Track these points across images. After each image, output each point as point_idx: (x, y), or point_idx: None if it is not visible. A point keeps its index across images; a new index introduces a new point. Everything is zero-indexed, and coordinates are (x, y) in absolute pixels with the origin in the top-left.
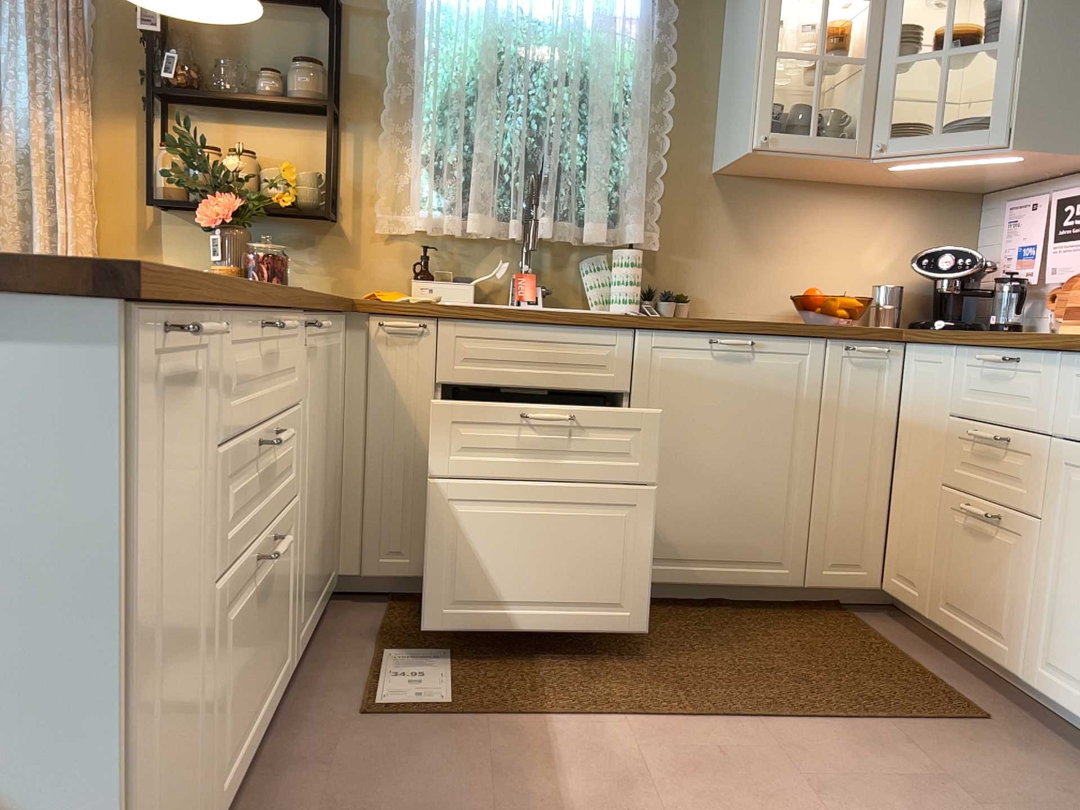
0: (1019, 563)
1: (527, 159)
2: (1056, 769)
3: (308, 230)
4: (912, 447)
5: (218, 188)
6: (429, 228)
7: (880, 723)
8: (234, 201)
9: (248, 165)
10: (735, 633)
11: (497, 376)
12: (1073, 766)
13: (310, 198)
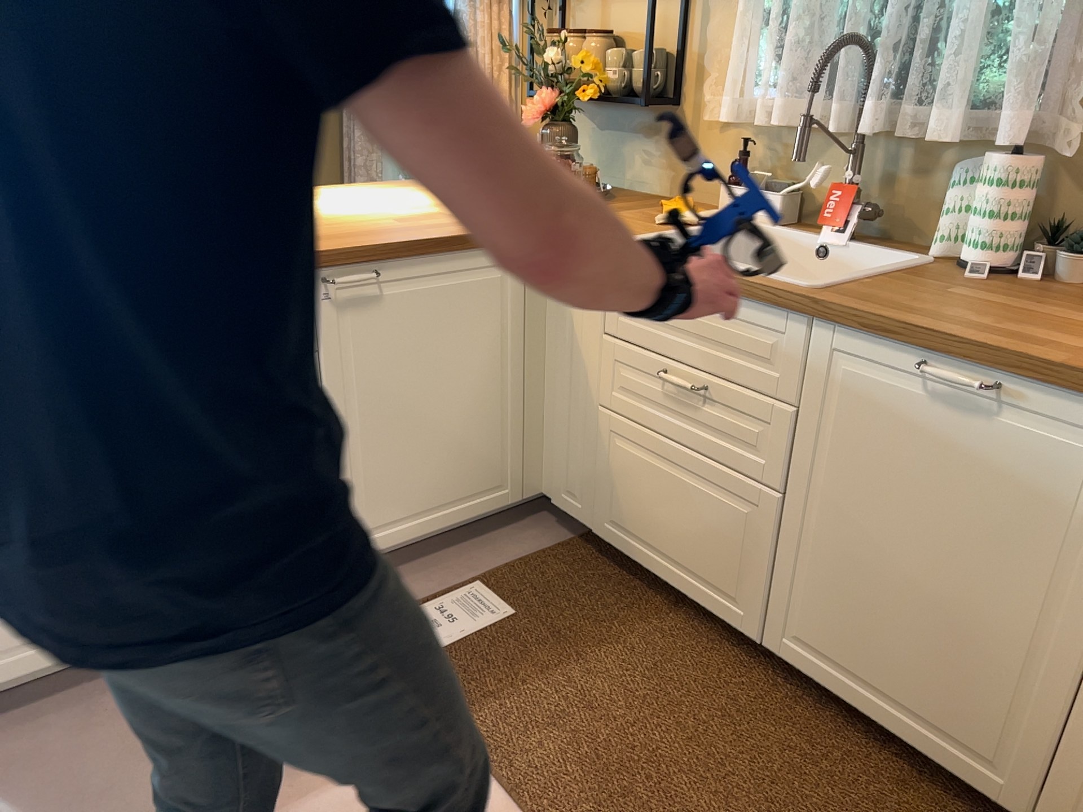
0: None
1: (885, 6)
2: None
3: (653, 117)
4: None
5: (545, 82)
6: (732, 121)
7: None
8: (548, 97)
9: (592, 49)
10: (835, 801)
11: (656, 340)
12: None
13: (639, 84)
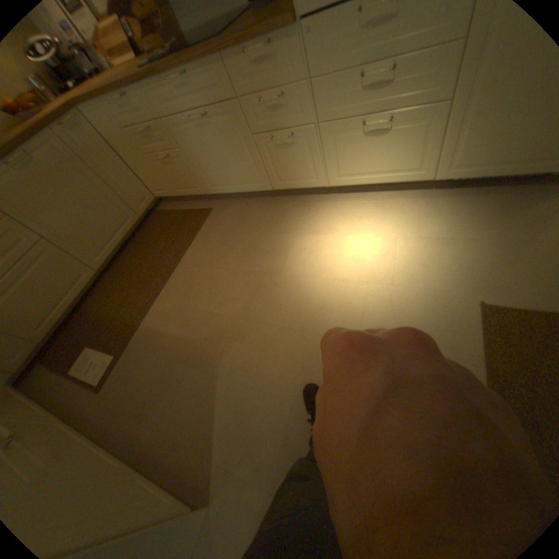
0: (182, 164)
1: None
2: (231, 207)
3: None
4: (118, 148)
5: None
6: None
7: (197, 234)
8: None
9: None
10: (140, 248)
11: None
12: (232, 203)
13: None
